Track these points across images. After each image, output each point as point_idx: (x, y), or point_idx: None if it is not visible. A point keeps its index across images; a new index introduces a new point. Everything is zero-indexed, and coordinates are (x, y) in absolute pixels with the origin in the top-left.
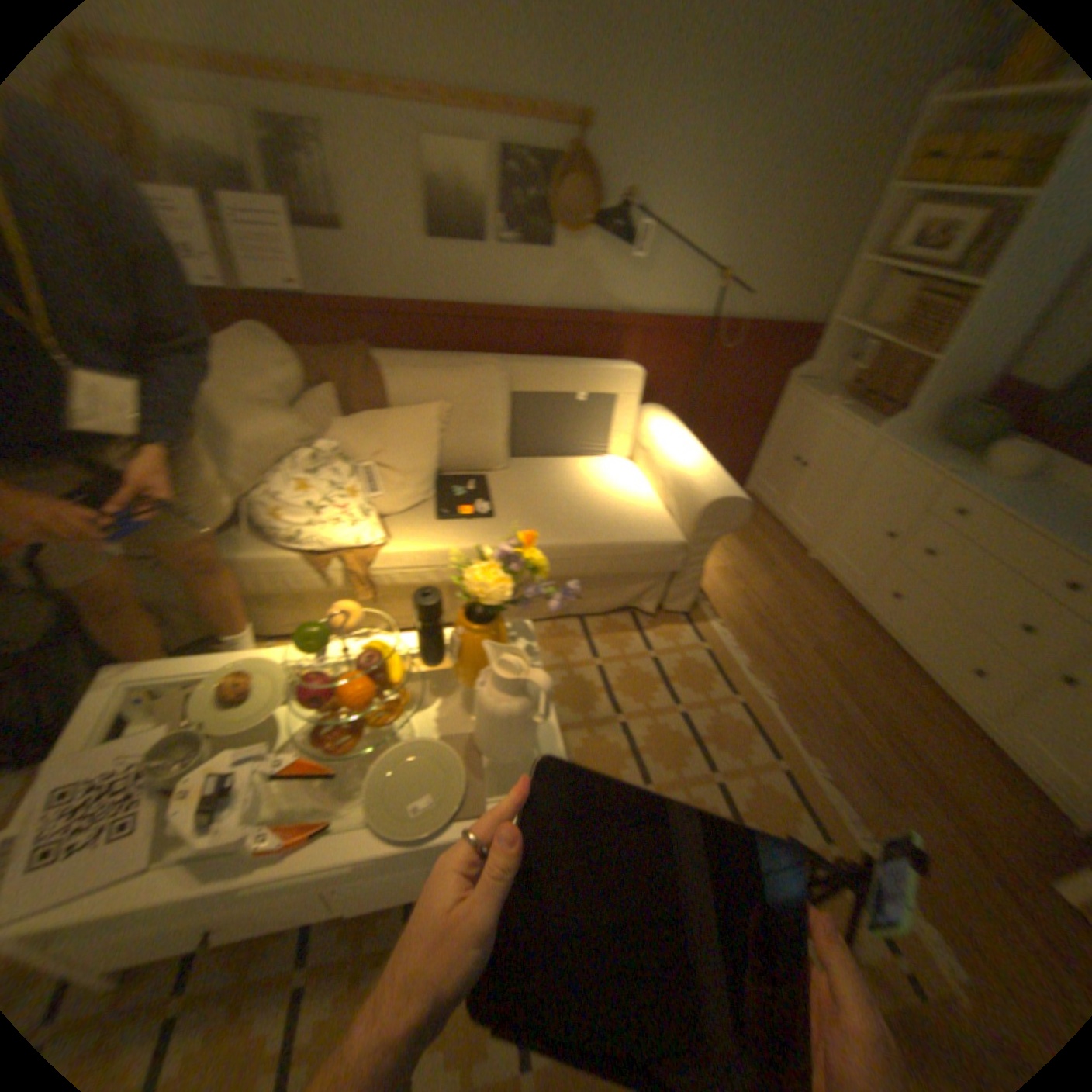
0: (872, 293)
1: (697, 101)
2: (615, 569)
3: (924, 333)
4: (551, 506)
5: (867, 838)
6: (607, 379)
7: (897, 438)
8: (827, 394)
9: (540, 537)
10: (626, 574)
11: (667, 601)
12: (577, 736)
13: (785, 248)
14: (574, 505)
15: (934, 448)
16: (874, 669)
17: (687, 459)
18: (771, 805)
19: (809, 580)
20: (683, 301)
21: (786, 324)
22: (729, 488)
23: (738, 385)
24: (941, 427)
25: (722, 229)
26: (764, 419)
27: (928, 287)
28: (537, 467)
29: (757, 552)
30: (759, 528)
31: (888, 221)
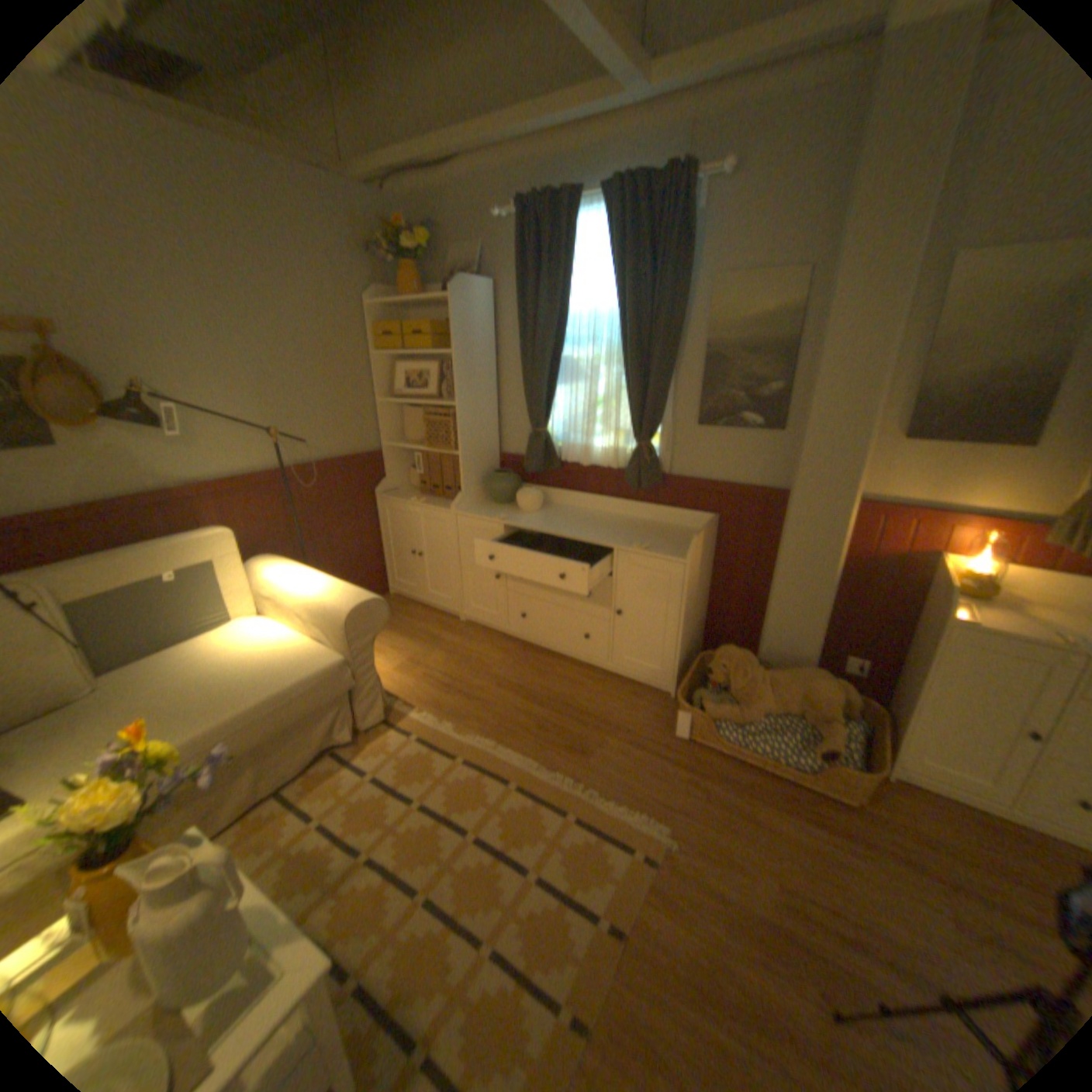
0: (399, 421)
1: (168, 306)
2: (283, 720)
3: (443, 439)
4: (174, 698)
5: (582, 791)
6: (187, 548)
7: (463, 510)
8: (407, 497)
9: (172, 736)
10: (298, 719)
11: (357, 720)
12: (319, 911)
13: (314, 403)
14: (205, 683)
15: (487, 508)
16: (536, 673)
17: (310, 588)
18: (514, 823)
19: (468, 636)
20: (242, 460)
21: (348, 456)
22: (357, 595)
23: (334, 512)
24: (486, 494)
25: (249, 398)
26: (372, 531)
27: (429, 410)
28: (138, 668)
29: (420, 637)
30: (414, 617)
31: (381, 374)
